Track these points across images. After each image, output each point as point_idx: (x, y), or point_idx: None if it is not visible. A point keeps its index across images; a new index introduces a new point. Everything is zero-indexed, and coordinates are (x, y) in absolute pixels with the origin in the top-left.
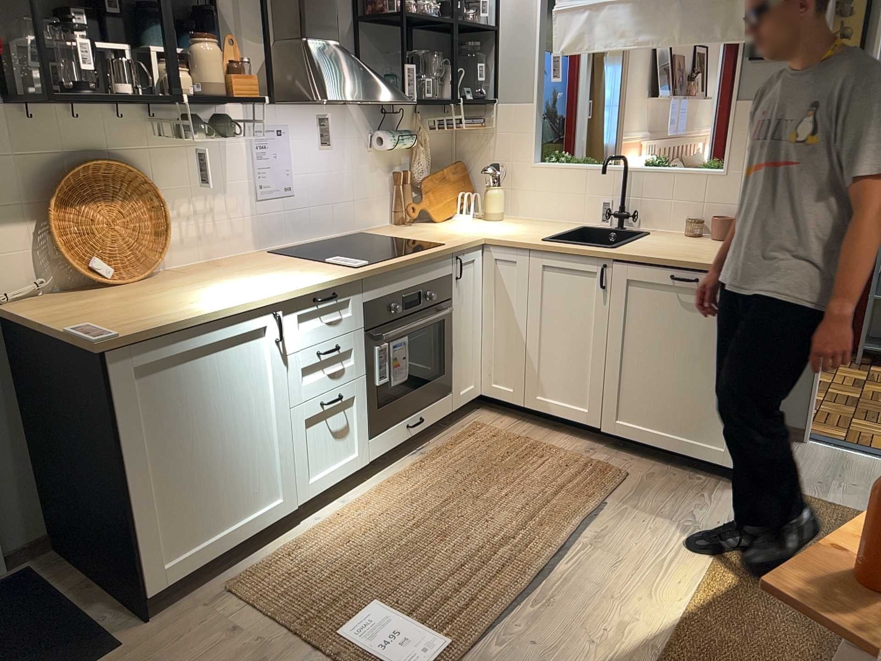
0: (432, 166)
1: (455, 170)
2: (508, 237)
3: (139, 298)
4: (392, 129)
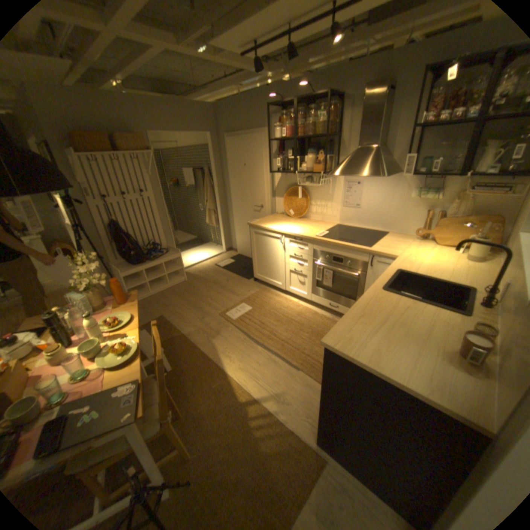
0: (480, 213)
1: (484, 220)
2: (402, 261)
3: (280, 220)
4: (440, 186)
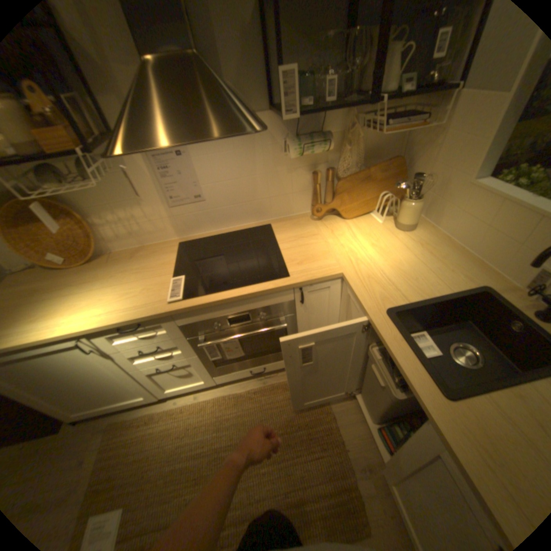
0: (369, 158)
1: (386, 167)
2: (361, 283)
3: (41, 292)
4: (317, 128)
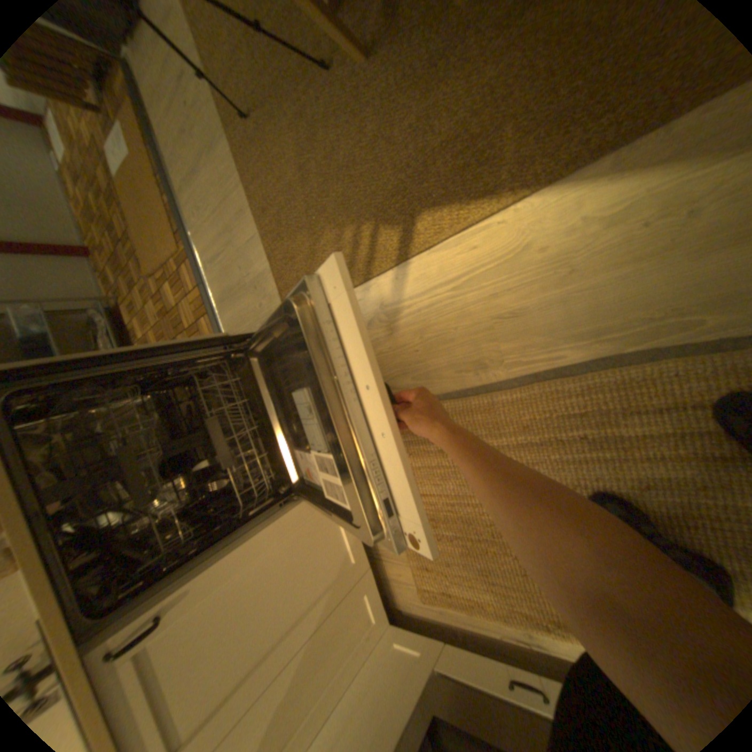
0: None
1: None
2: None
3: None
4: None
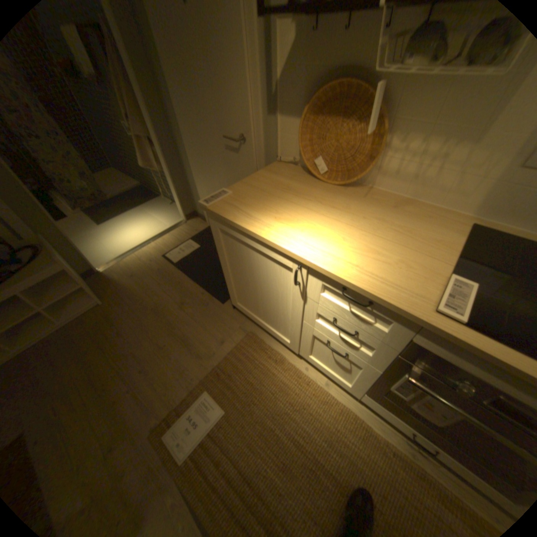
0: None
1: None
2: None
3: (292, 193)
4: None
